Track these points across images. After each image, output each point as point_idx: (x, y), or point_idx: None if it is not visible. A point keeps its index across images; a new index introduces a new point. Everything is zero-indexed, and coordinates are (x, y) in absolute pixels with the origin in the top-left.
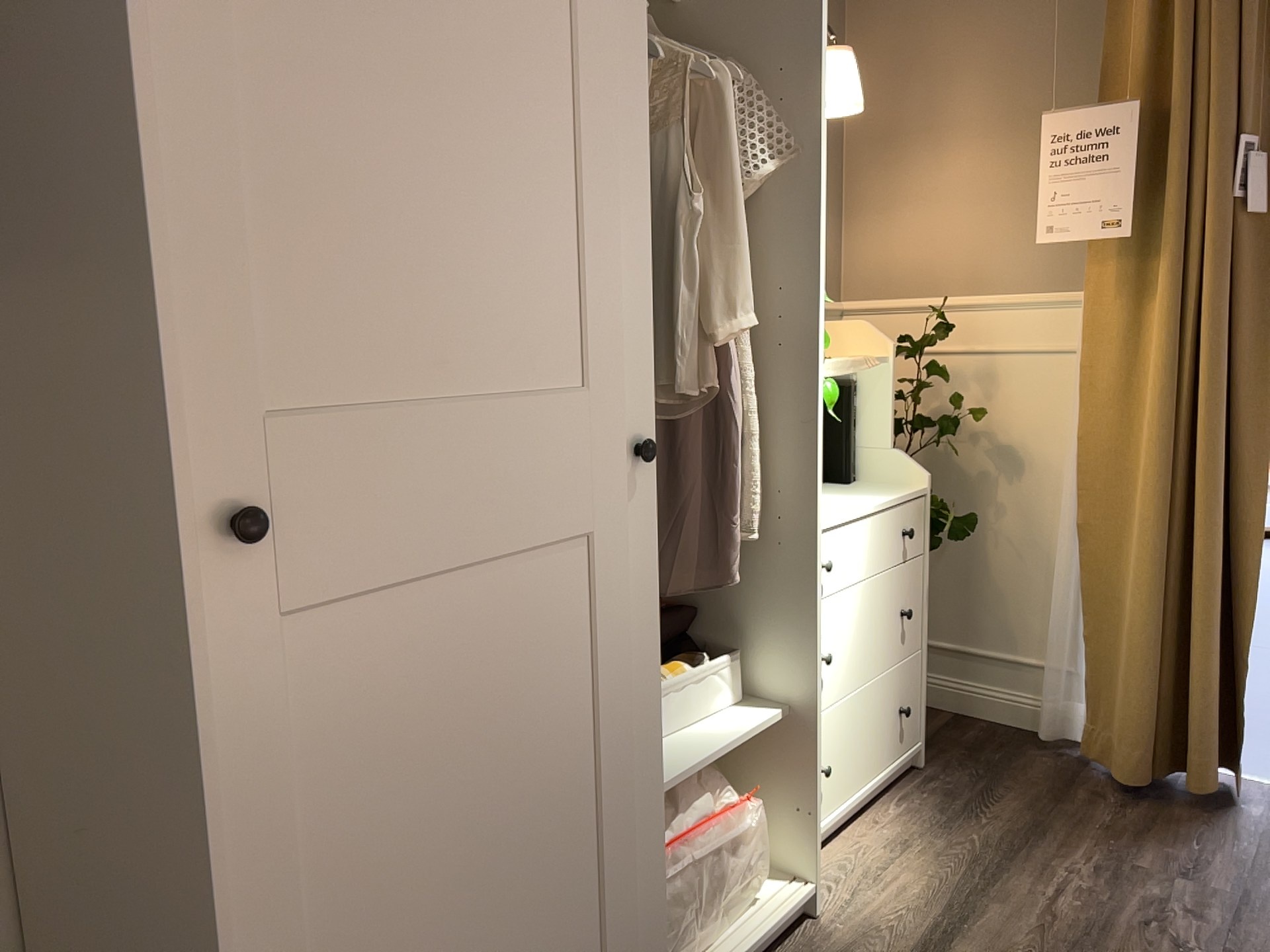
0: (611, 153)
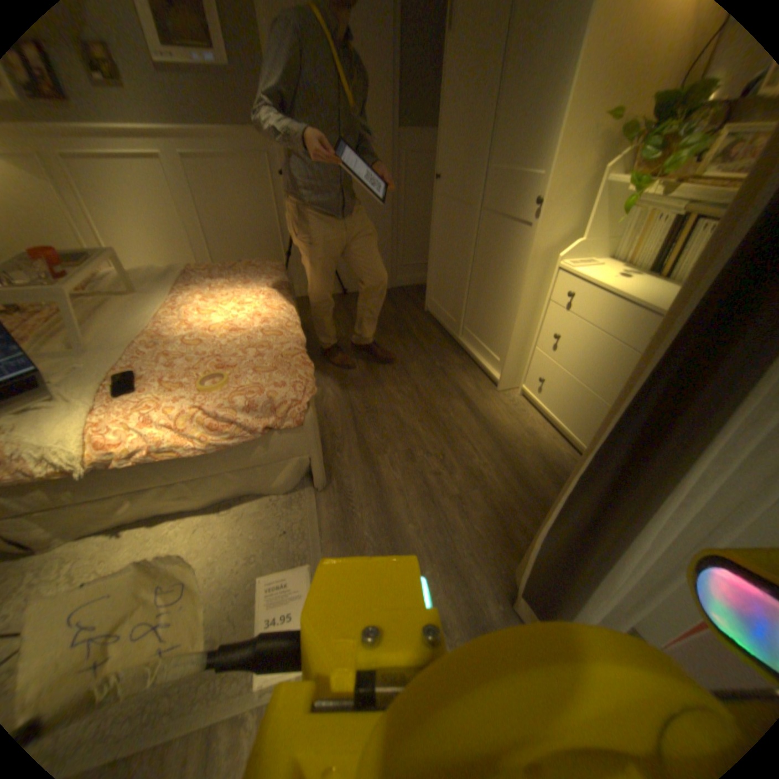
0: (502, 84)
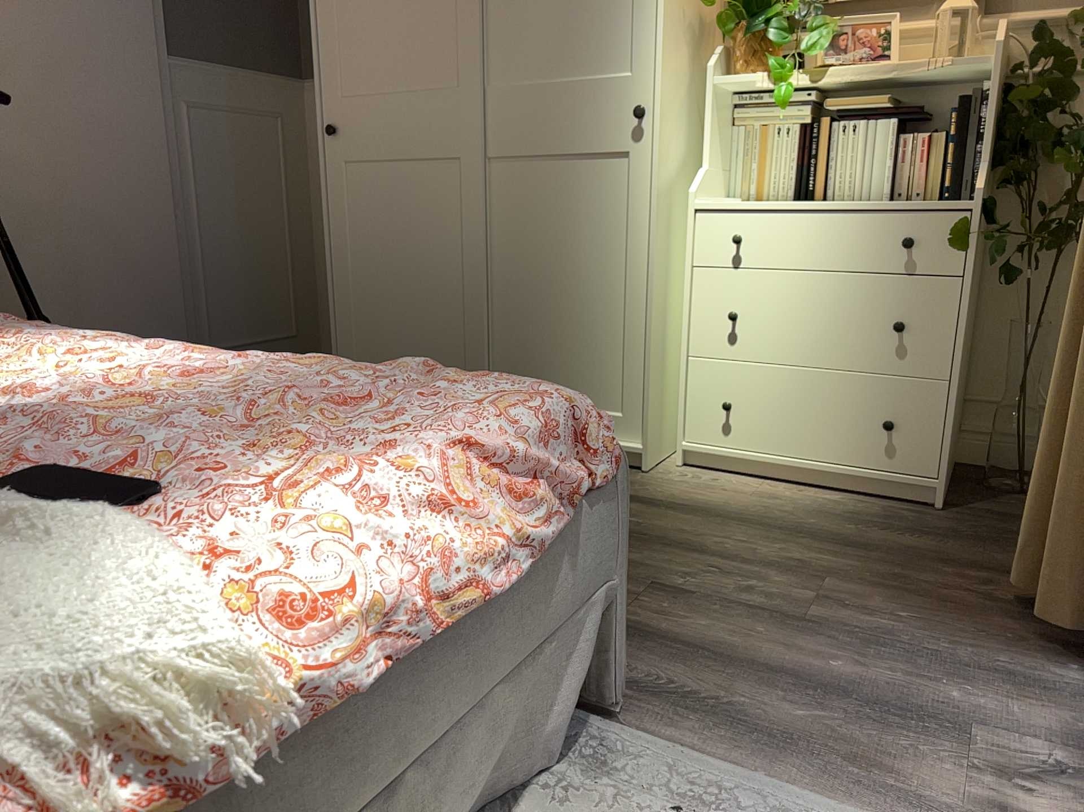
0: None
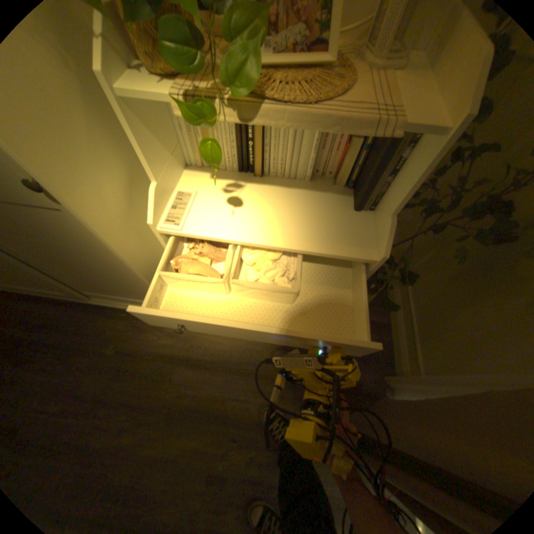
0: None
